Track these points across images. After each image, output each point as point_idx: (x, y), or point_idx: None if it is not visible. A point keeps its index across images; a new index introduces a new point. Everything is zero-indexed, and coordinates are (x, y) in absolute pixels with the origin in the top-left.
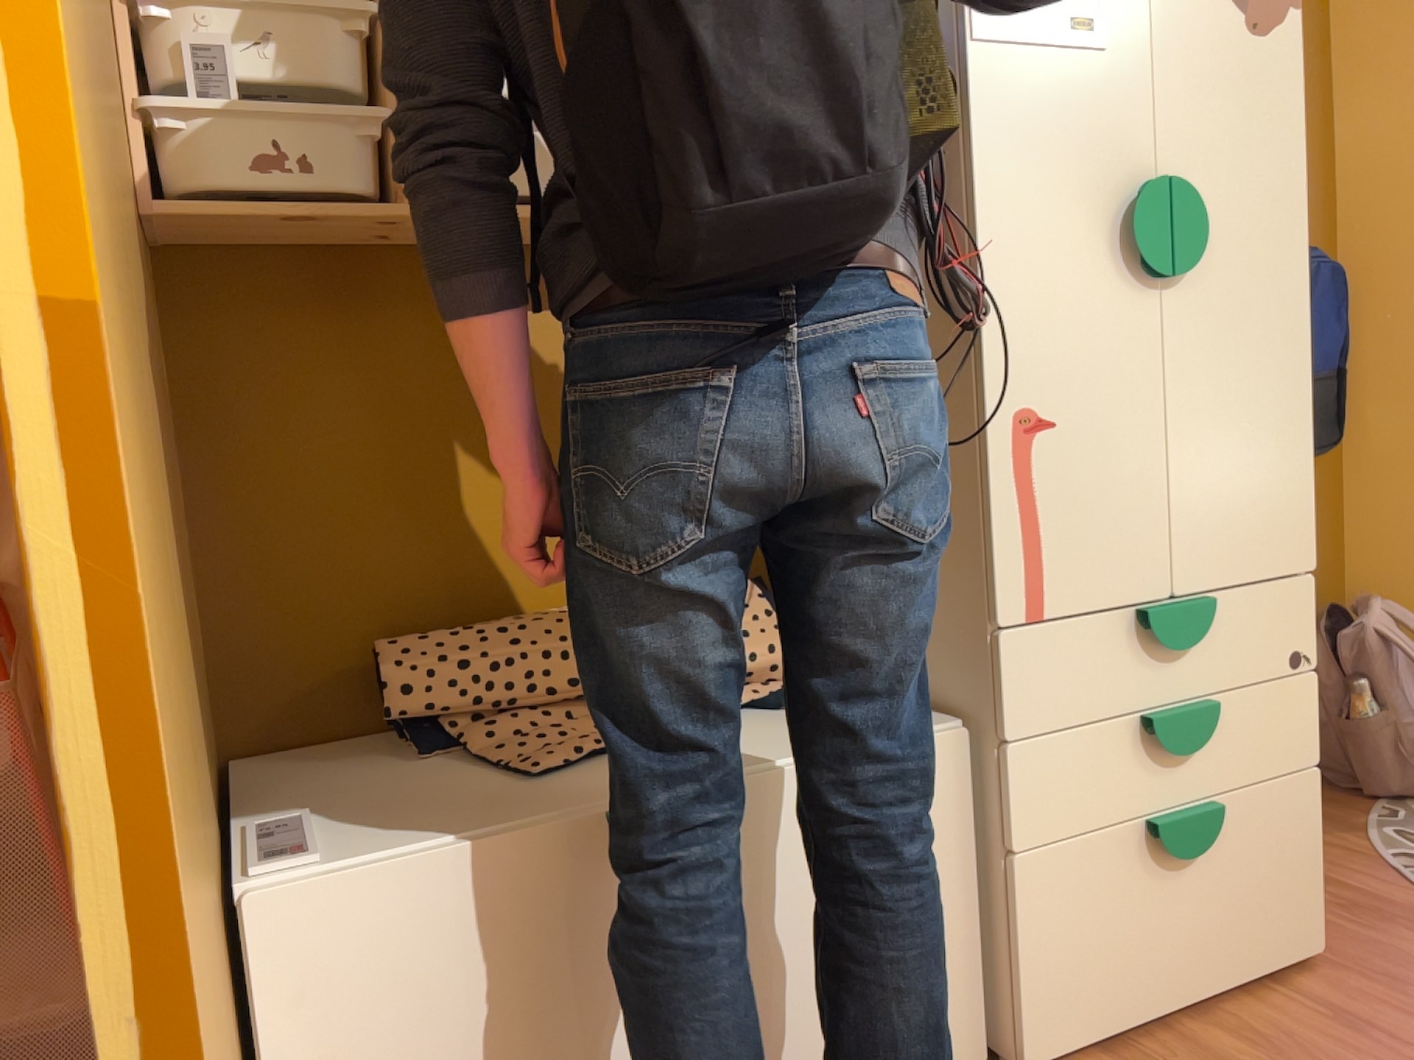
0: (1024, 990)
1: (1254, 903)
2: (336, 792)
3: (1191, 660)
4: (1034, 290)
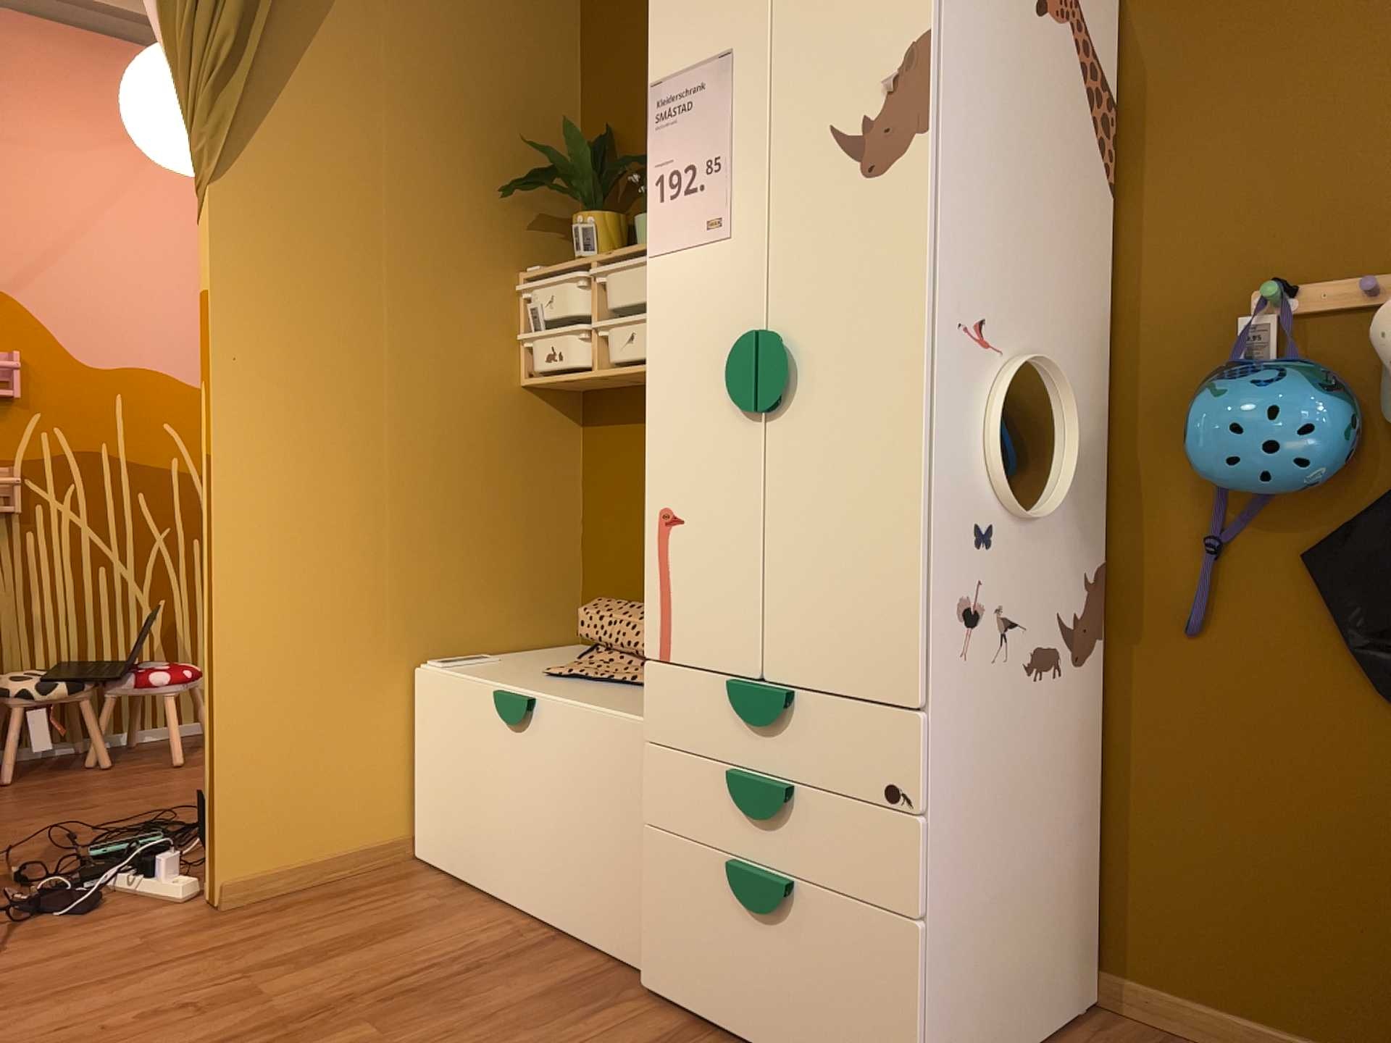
0: (641, 924)
1: (830, 1009)
2: (527, 658)
3: (779, 743)
4: (674, 422)
